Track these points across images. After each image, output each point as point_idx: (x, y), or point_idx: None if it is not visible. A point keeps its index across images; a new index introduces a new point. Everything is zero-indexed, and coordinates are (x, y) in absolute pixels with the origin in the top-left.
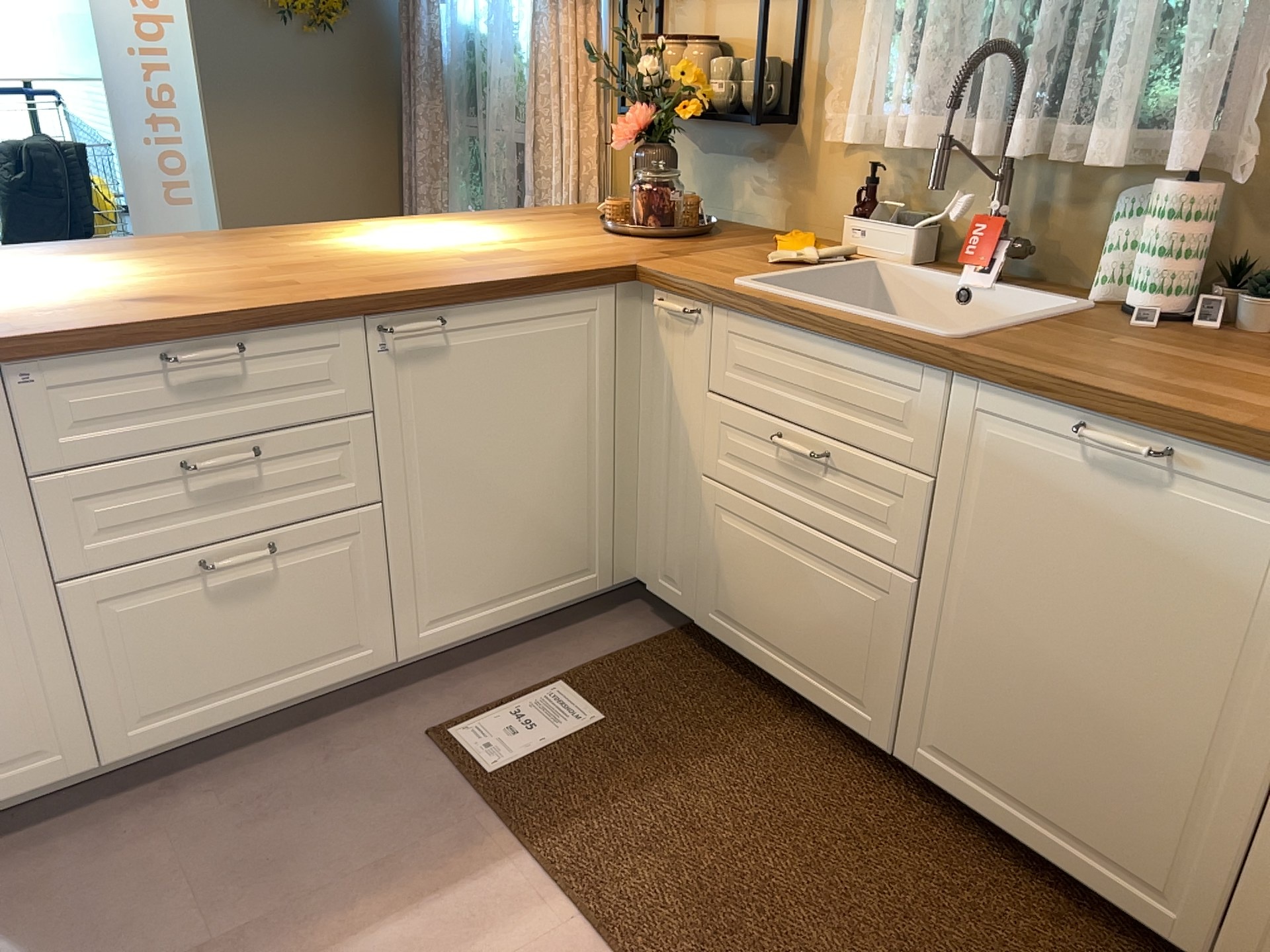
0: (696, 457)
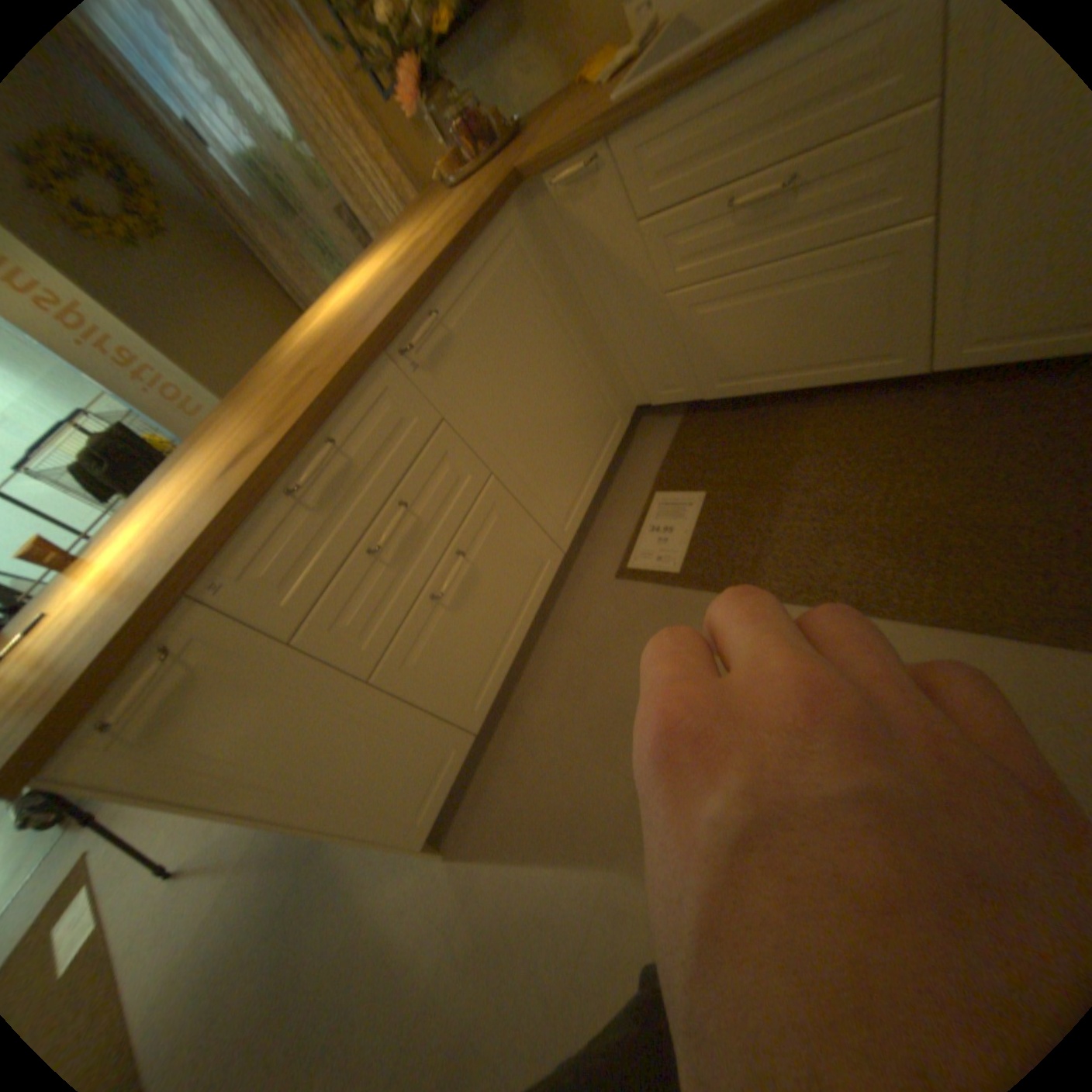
0: (652, 286)
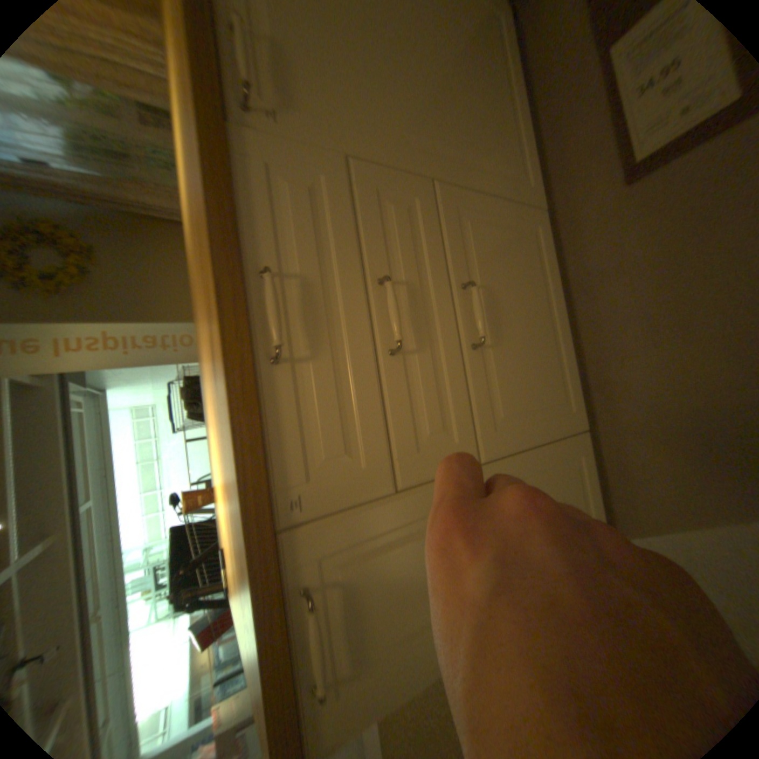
0: None
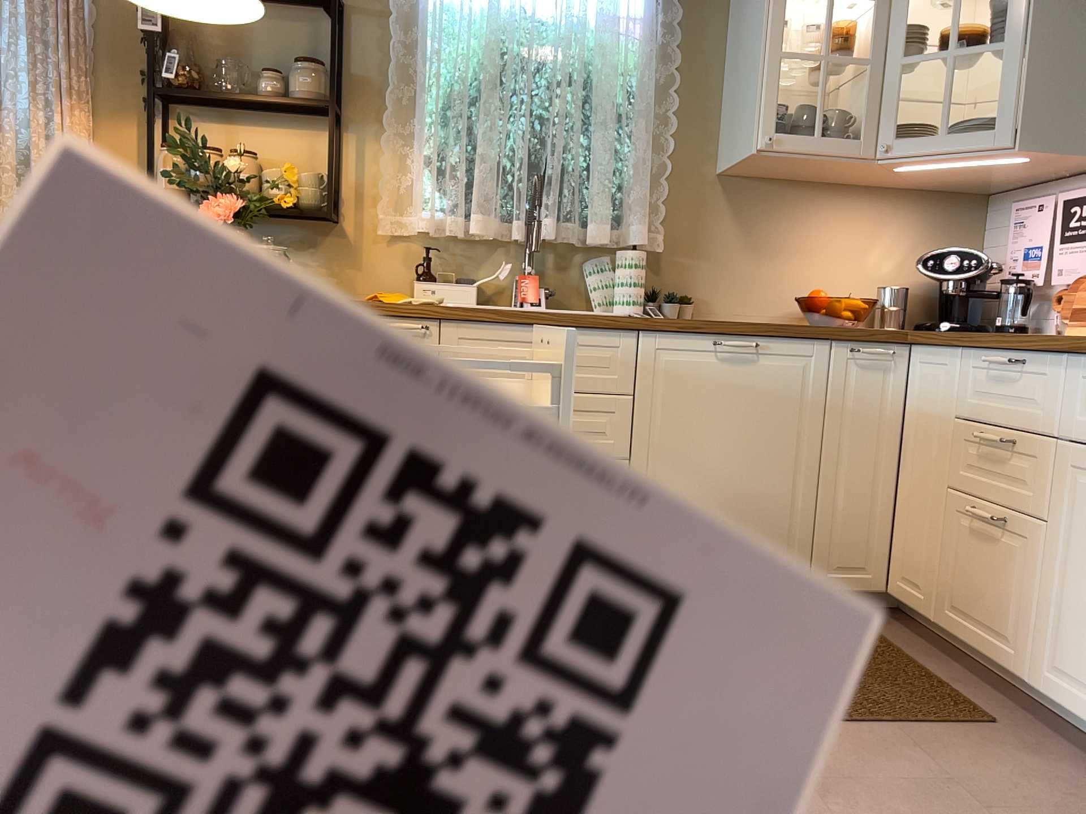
0: None
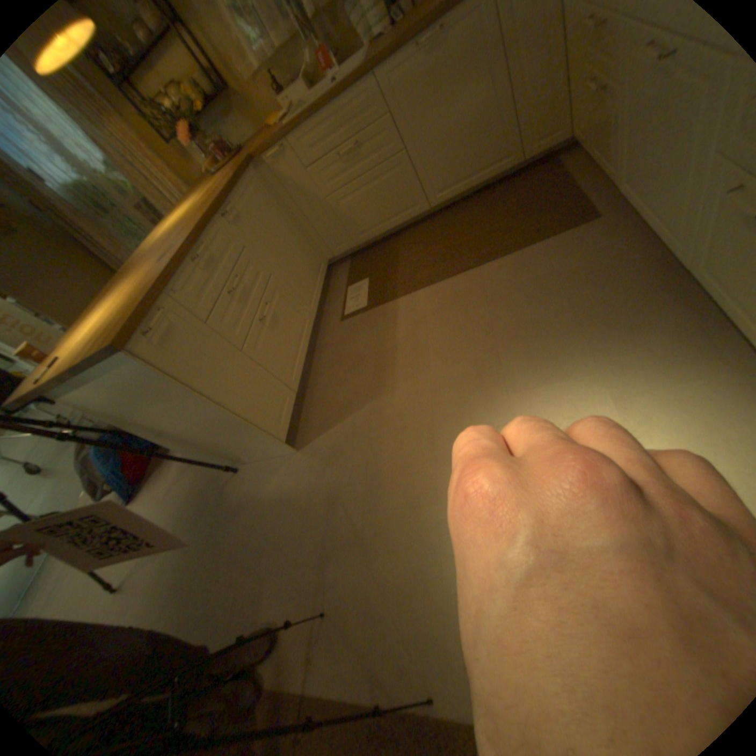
0: (319, 195)
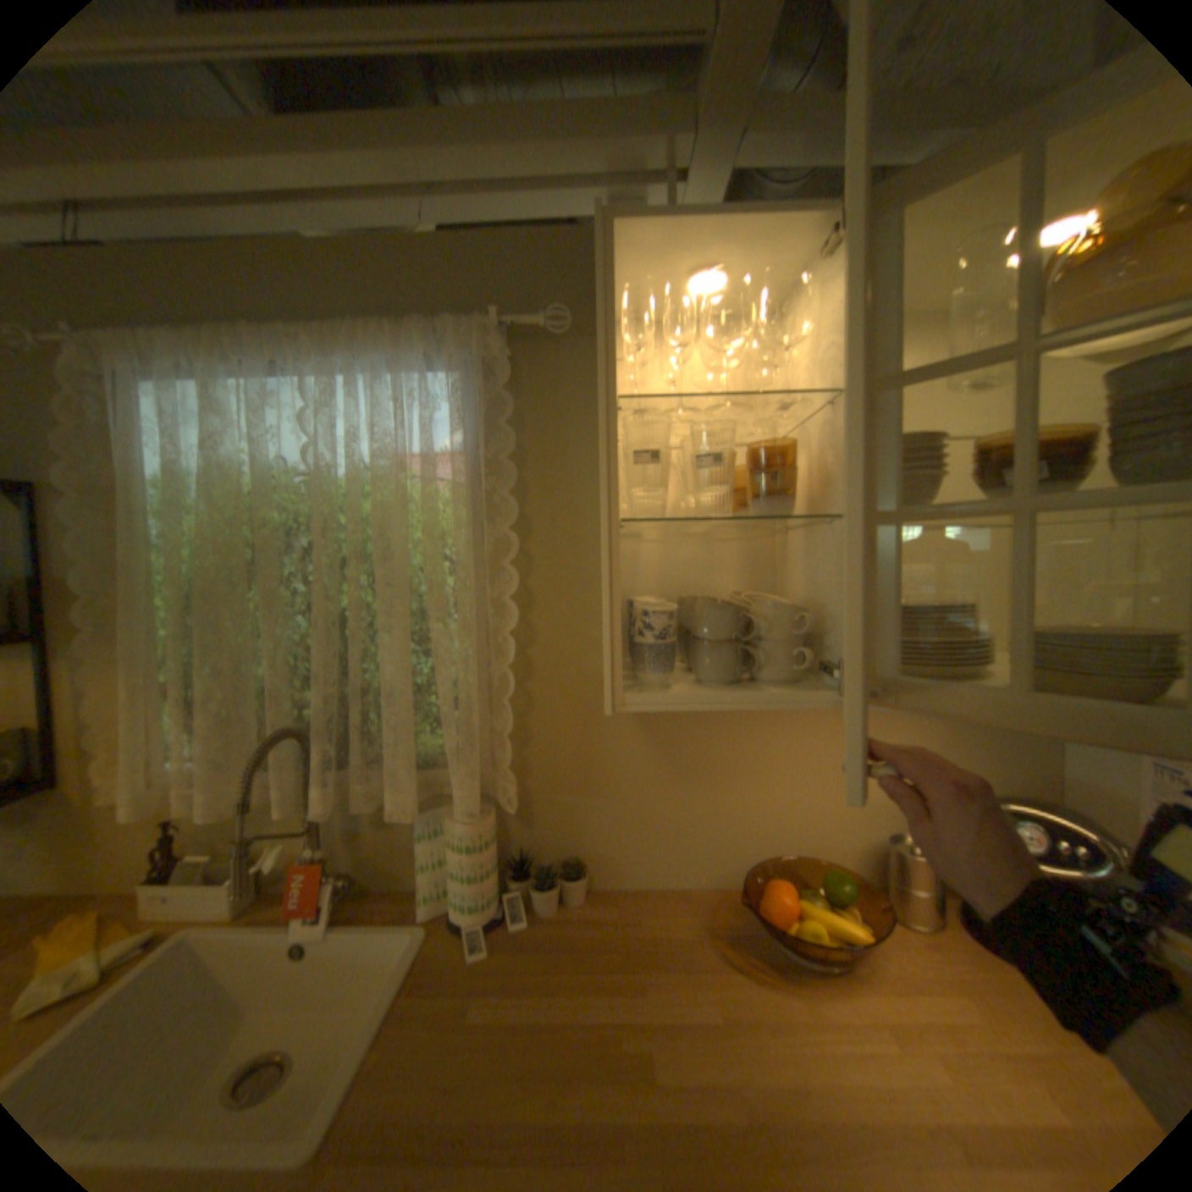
0: None
